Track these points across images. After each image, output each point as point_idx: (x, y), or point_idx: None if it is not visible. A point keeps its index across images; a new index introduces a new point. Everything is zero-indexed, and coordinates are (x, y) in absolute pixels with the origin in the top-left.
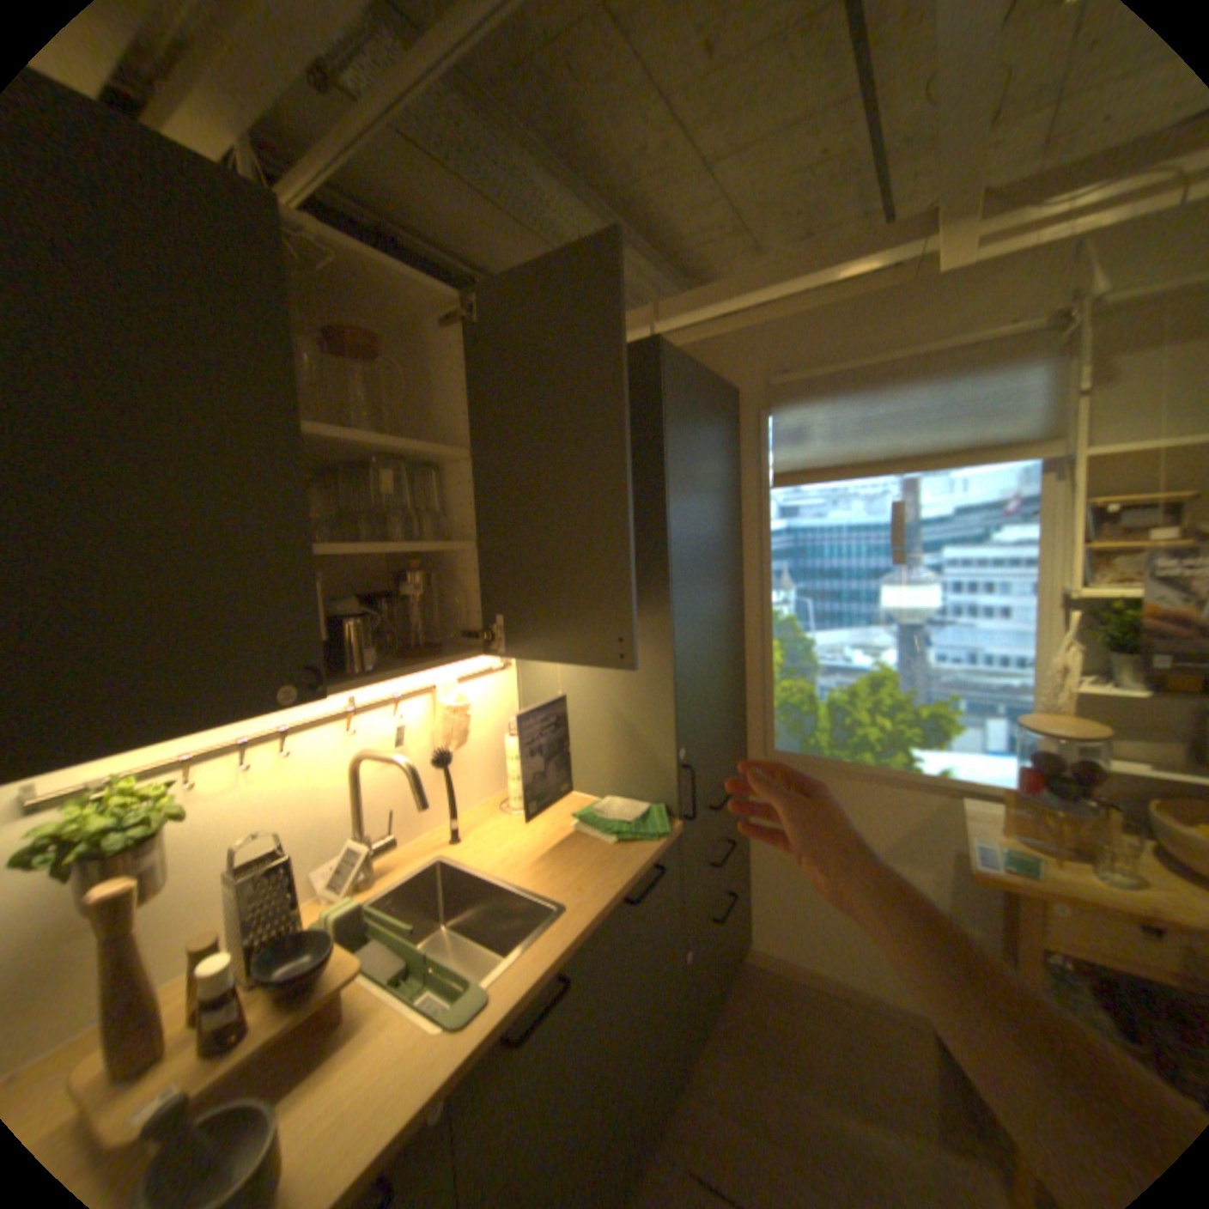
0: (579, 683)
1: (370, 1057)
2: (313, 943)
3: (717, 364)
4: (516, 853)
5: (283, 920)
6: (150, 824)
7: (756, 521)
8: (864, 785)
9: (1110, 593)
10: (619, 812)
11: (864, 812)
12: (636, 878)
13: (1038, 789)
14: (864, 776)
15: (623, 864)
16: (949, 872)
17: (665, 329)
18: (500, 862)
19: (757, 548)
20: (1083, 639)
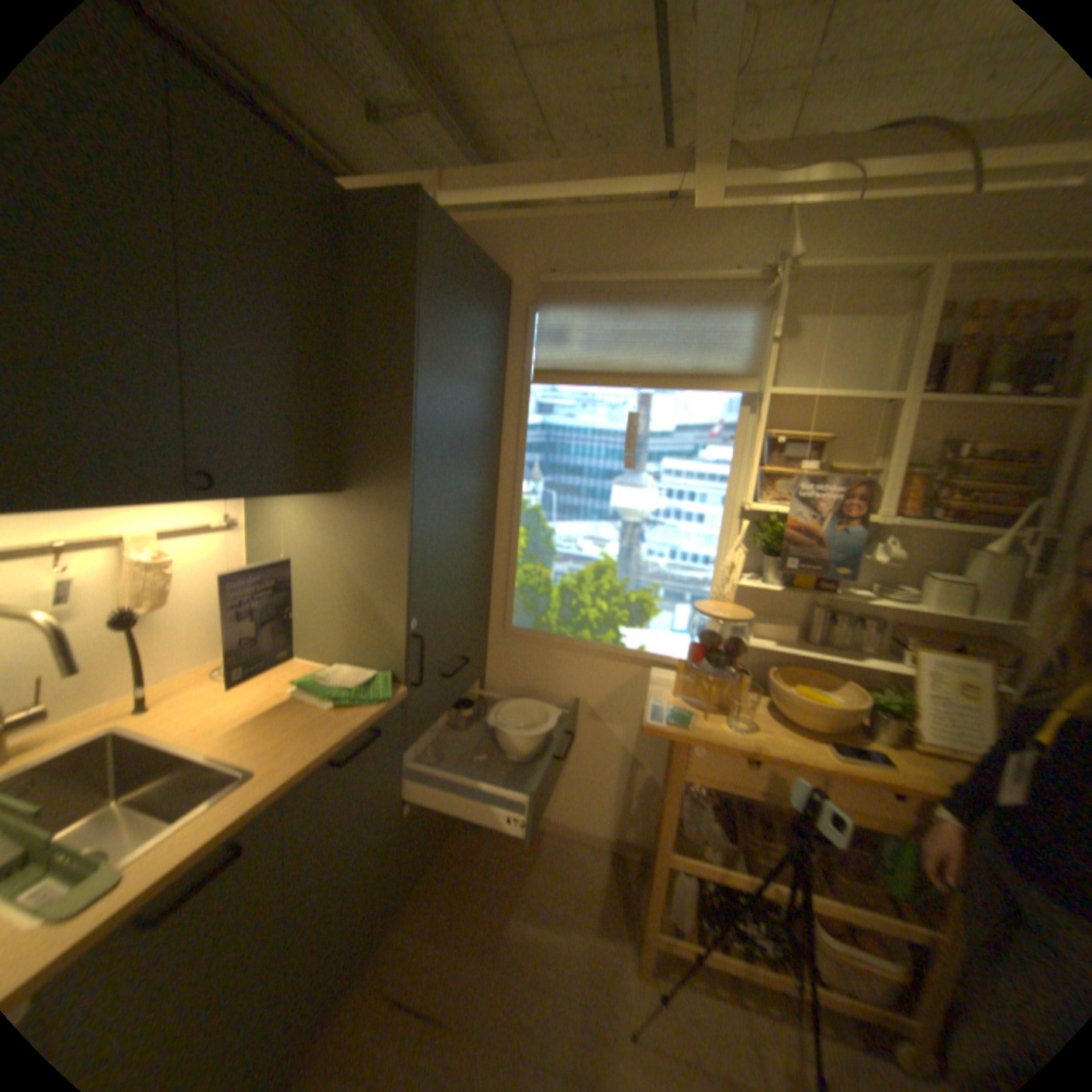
0: (315, 549)
1: None
2: None
3: (495, 250)
4: (216, 720)
5: None
6: None
7: (516, 414)
8: (581, 656)
9: (770, 509)
10: (344, 678)
11: (578, 678)
12: (346, 740)
13: (699, 659)
14: (582, 648)
15: (334, 728)
16: (635, 726)
17: (450, 202)
18: (193, 730)
19: (515, 439)
20: (749, 544)
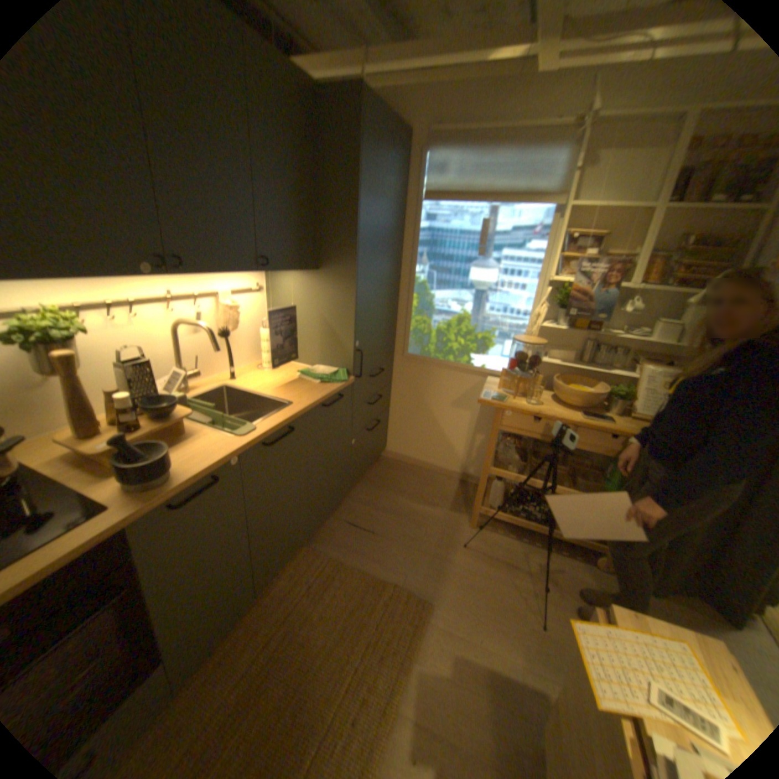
0: (303, 304)
1: (202, 443)
2: (167, 400)
3: (401, 108)
4: (267, 386)
5: (148, 392)
6: (67, 336)
7: (412, 222)
8: (447, 372)
9: (566, 281)
10: (322, 372)
11: (445, 385)
12: (328, 396)
13: (513, 368)
14: (447, 367)
15: (322, 391)
16: (477, 411)
17: (371, 72)
18: (259, 388)
19: (411, 239)
20: (551, 303)
